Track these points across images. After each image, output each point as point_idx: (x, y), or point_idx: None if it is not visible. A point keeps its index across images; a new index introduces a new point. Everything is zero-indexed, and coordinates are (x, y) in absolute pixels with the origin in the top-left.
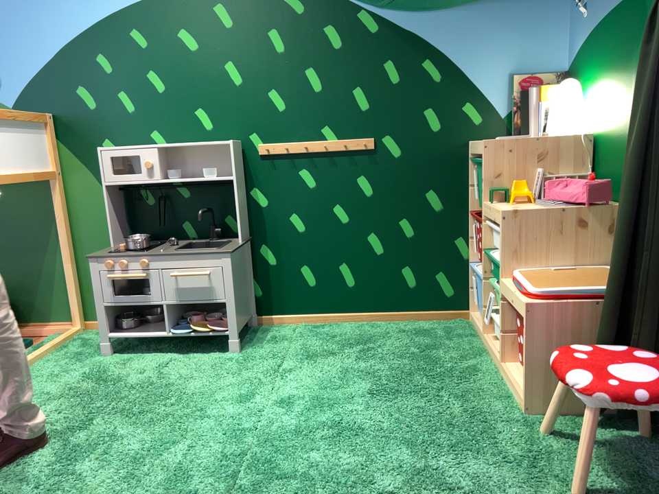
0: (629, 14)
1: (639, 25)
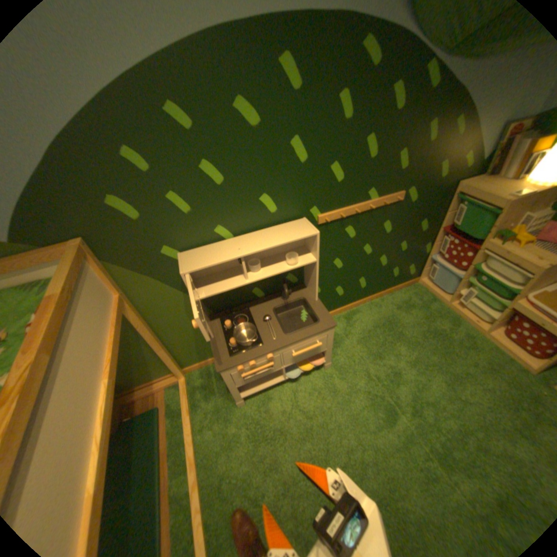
0: None
1: None
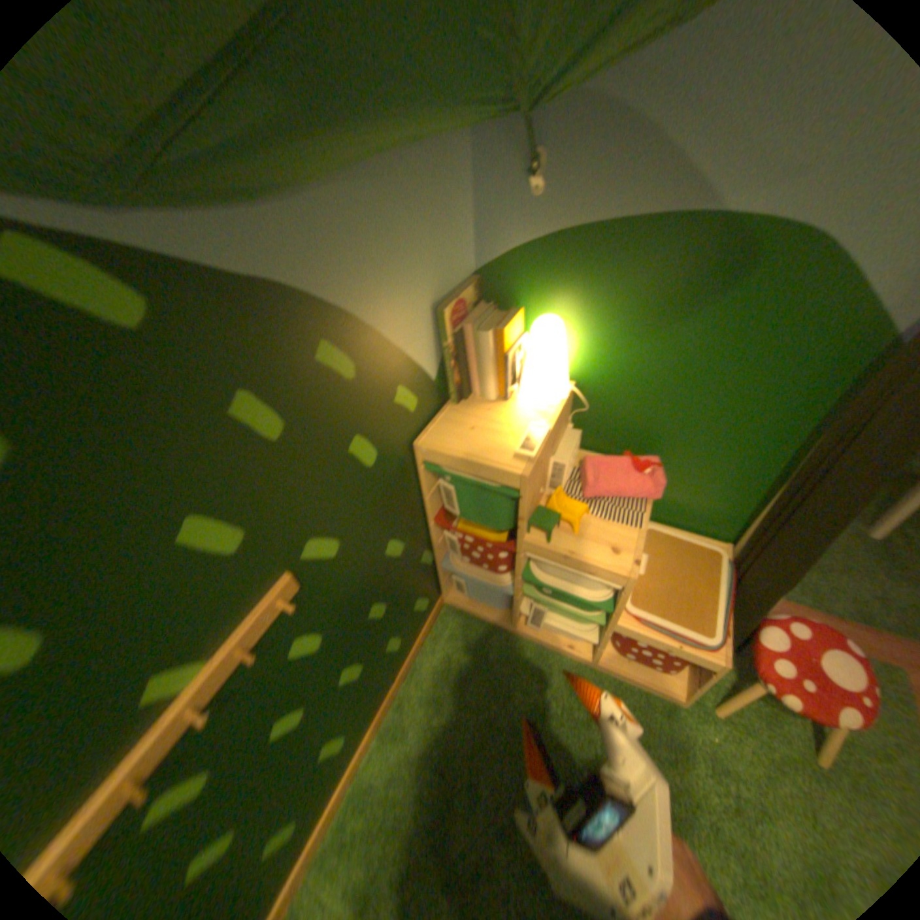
0: (699, 243)
1: (725, 270)
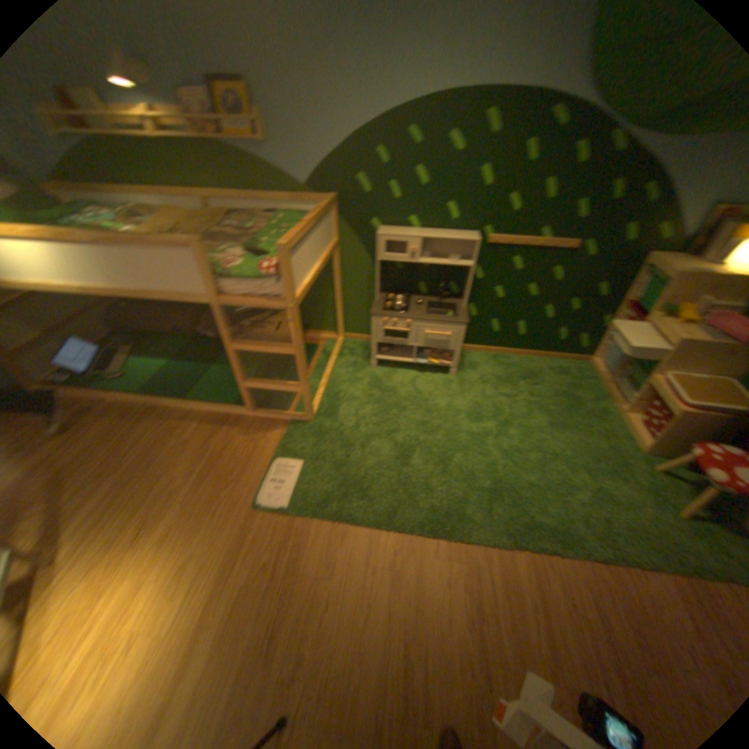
0: None
1: None
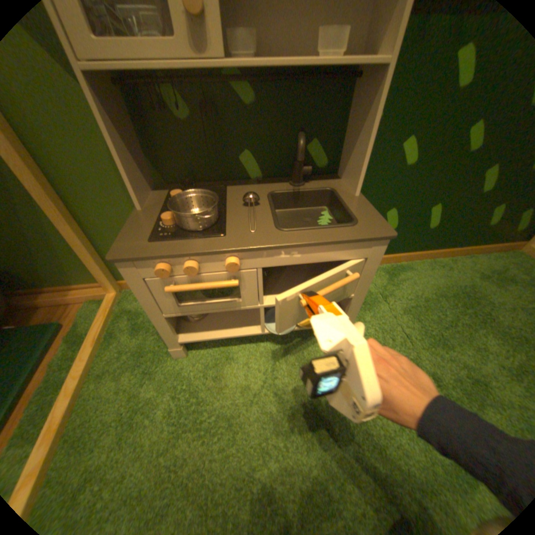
0: None
1: None
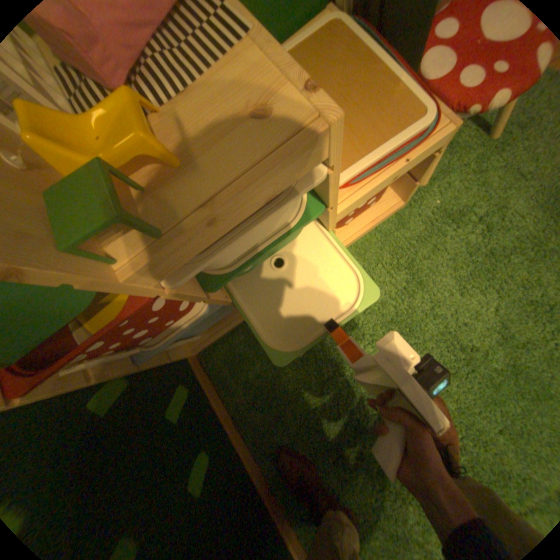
0: None
1: None
